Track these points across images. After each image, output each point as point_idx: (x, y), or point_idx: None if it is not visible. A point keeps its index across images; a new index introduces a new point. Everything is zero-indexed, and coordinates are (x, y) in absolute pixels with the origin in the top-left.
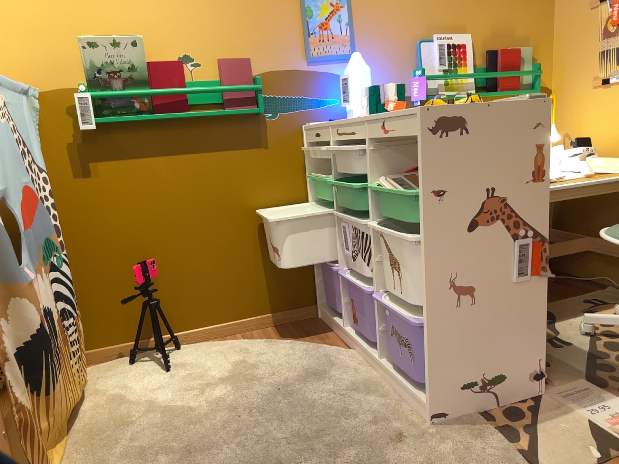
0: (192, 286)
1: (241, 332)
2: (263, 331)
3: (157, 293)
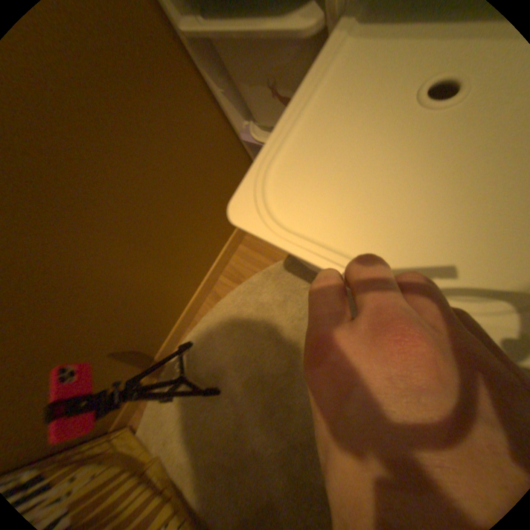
0: (142, 305)
1: (224, 274)
2: (241, 257)
3: (115, 348)
